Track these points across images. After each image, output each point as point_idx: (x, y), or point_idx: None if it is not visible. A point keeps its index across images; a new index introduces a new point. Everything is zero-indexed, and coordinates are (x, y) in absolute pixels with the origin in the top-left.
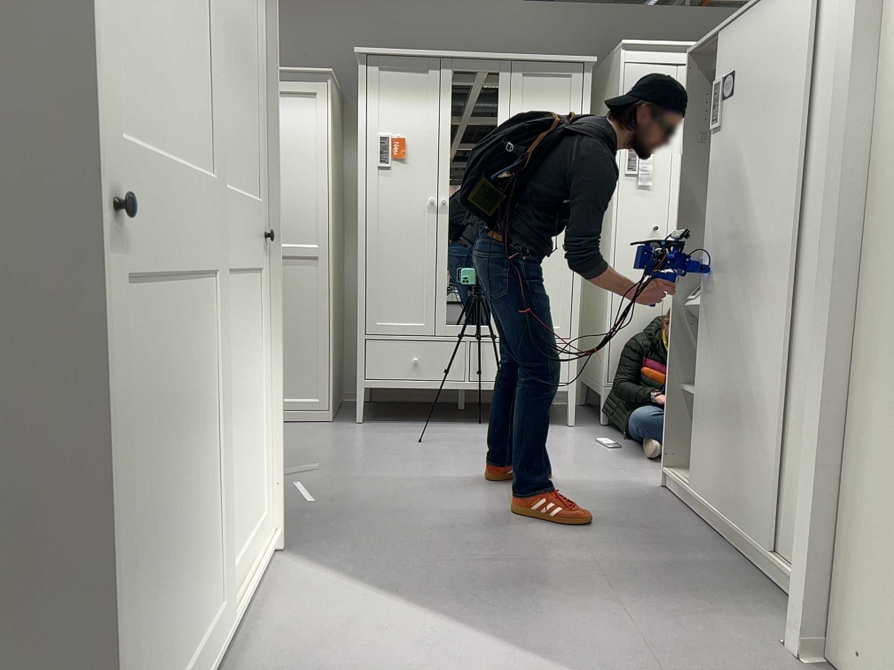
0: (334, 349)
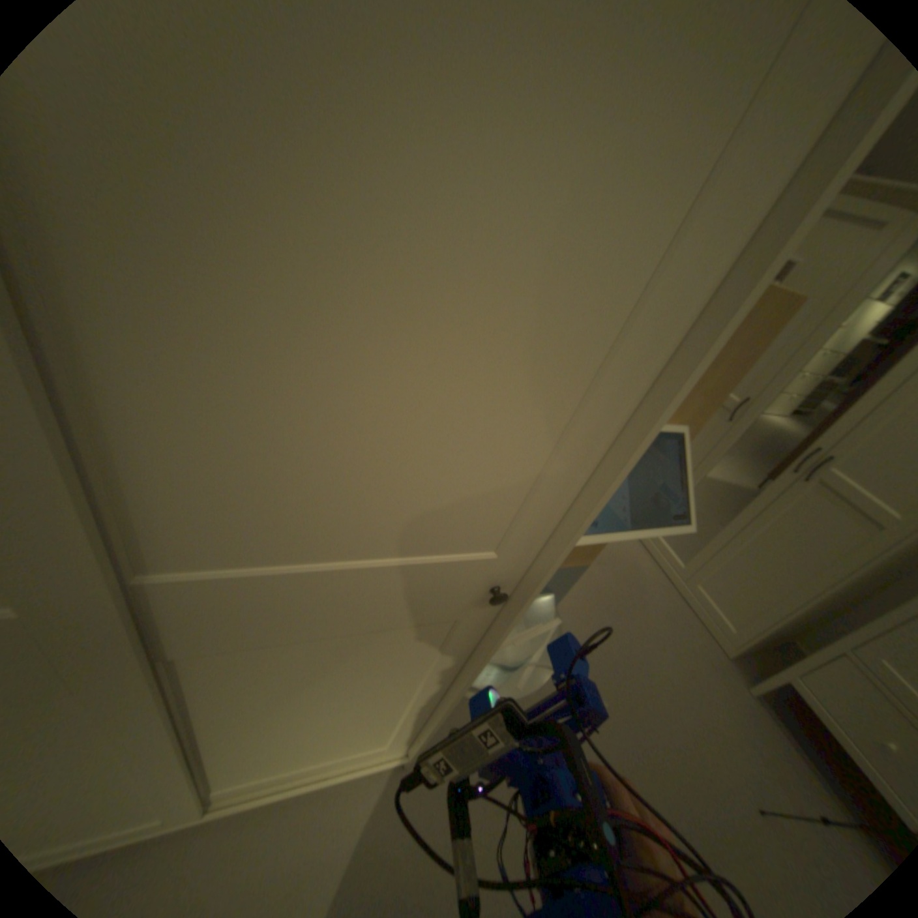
0: (805, 615)
